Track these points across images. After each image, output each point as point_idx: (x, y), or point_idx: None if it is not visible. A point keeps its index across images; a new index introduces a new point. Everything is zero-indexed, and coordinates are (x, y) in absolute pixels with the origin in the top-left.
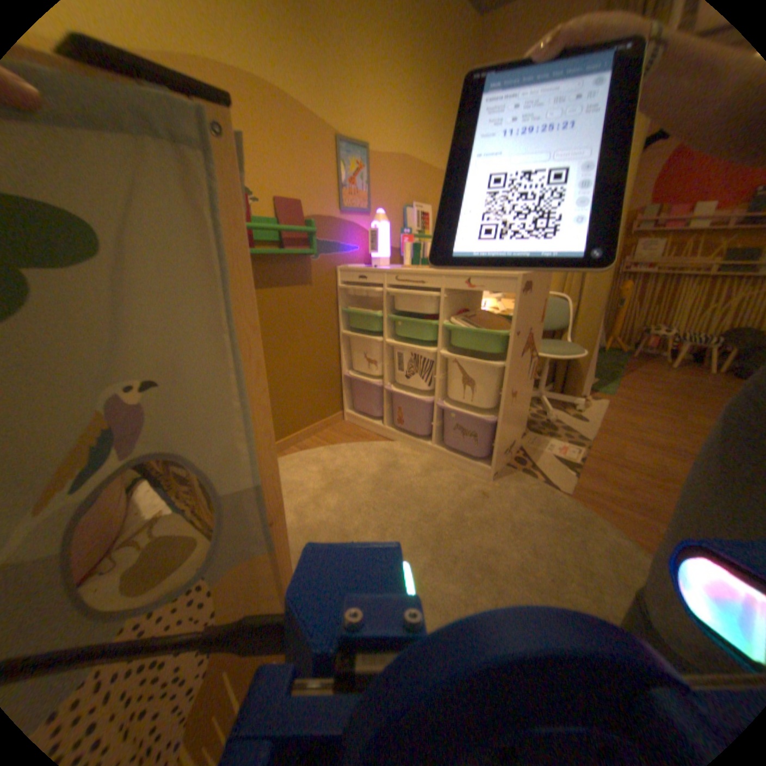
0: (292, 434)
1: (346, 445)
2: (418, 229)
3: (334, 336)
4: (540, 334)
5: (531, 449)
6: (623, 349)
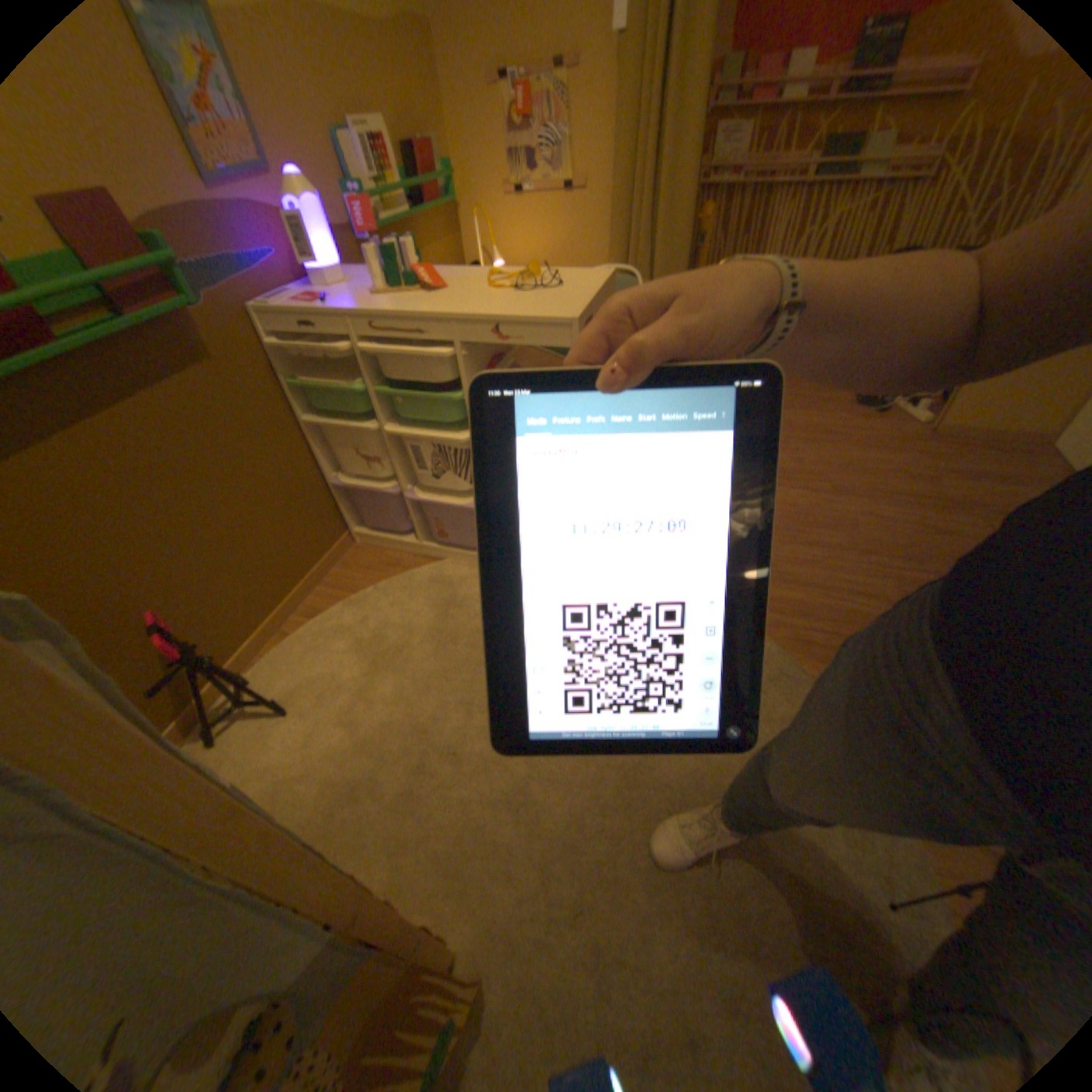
0: (285, 599)
1: (375, 589)
2: (372, 175)
3: (291, 427)
4: None
5: None
6: None
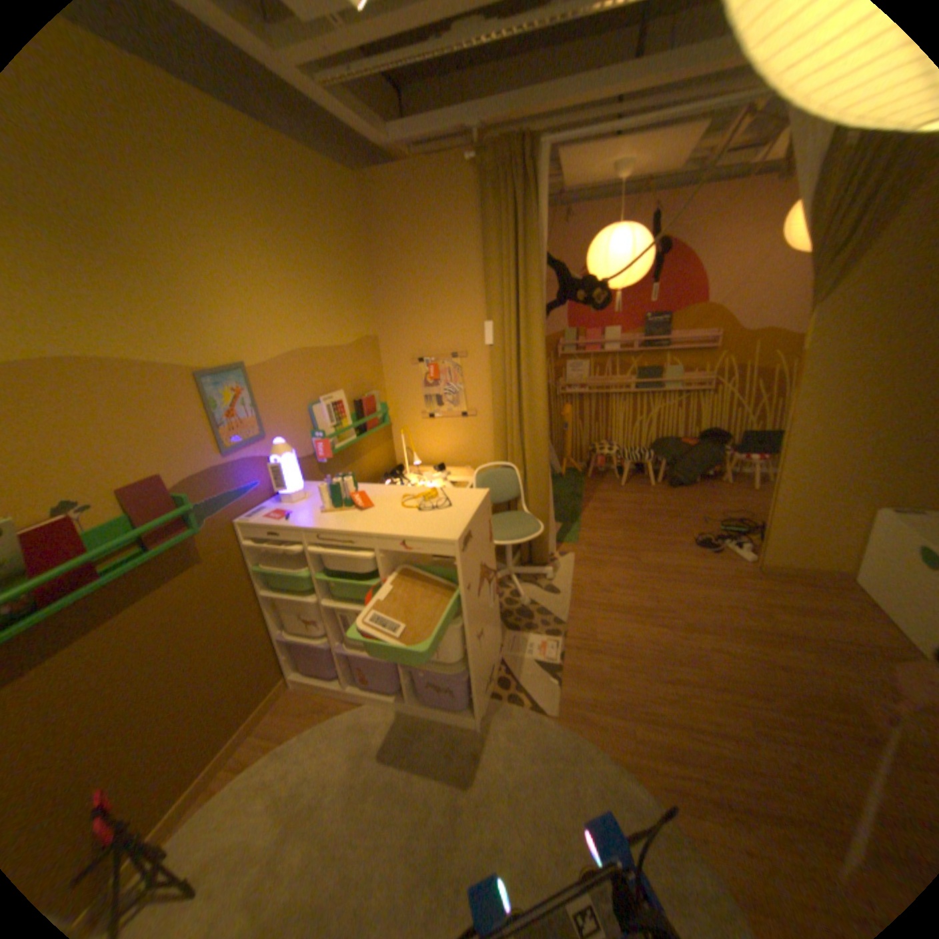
0: (218, 754)
1: (299, 740)
2: (333, 424)
3: (251, 600)
4: (492, 553)
5: (512, 658)
6: (577, 469)
